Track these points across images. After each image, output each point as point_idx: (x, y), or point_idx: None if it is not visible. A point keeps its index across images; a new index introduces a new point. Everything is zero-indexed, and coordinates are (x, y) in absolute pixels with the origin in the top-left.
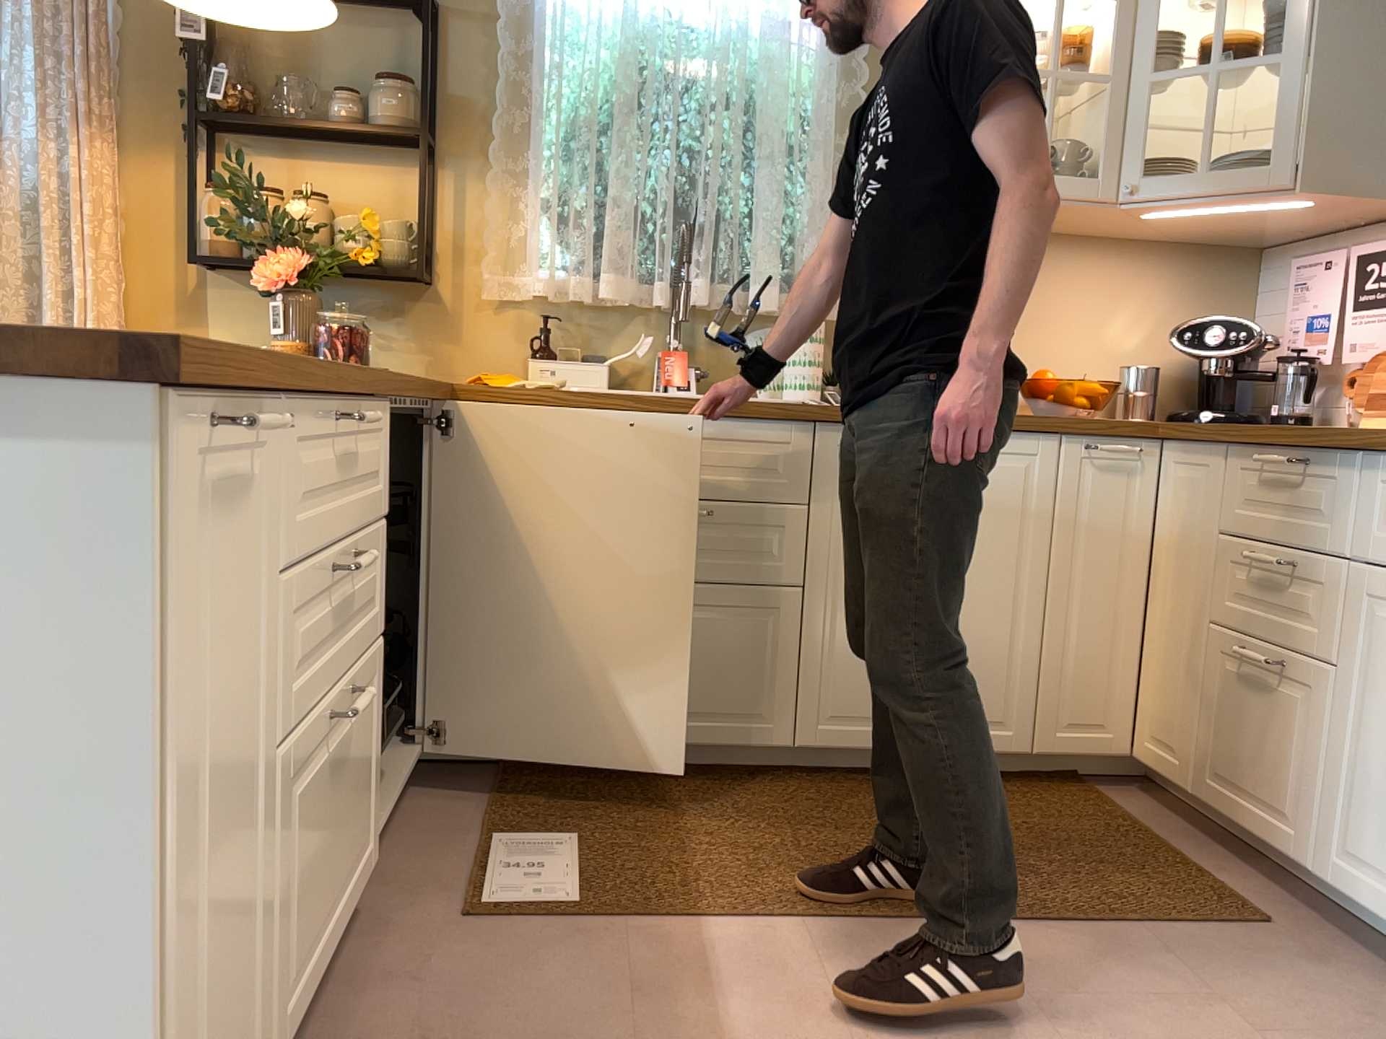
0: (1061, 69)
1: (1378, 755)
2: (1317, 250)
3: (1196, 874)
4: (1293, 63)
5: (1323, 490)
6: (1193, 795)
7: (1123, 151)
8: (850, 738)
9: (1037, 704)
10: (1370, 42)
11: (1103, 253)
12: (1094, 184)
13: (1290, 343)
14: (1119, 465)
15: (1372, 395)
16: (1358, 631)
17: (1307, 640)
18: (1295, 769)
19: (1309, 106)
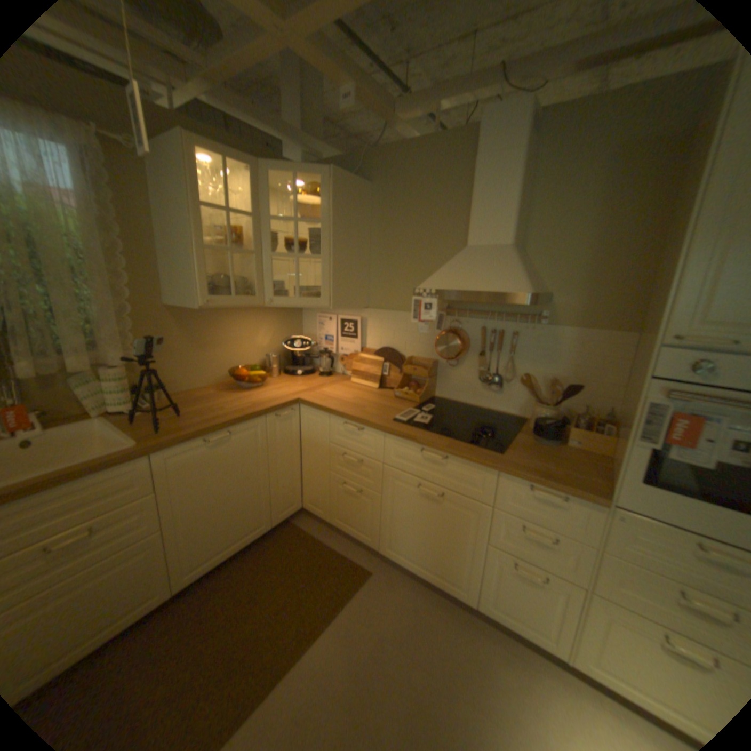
0: (229, 244)
1: (397, 522)
2: (322, 309)
3: (341, 559)
4: (324, 260)
5: (369, 438)
6: (328, 522)
7: (262, 283)
8: (198, 574)
9: (270, 512)
10: (344, 254)
11: (250, 311)
12: (253, 300)
13: (318, 342)
14: (286, 417)
15: (351, 368)
16: (387, 485)
17: (368, 484)
18: (368, 521)
19: (330, 278)
